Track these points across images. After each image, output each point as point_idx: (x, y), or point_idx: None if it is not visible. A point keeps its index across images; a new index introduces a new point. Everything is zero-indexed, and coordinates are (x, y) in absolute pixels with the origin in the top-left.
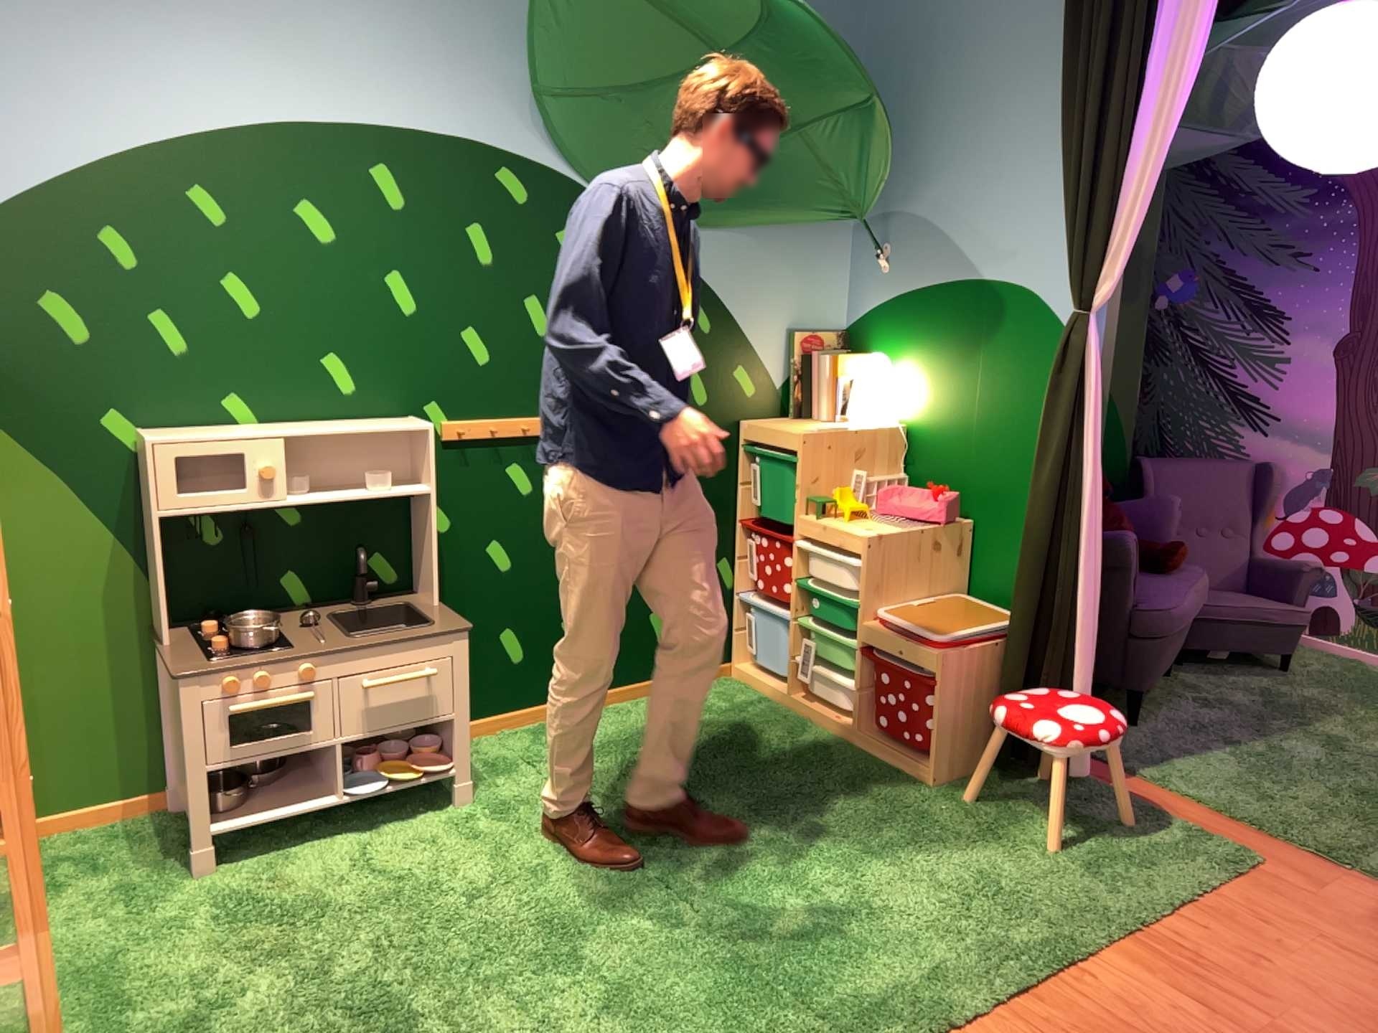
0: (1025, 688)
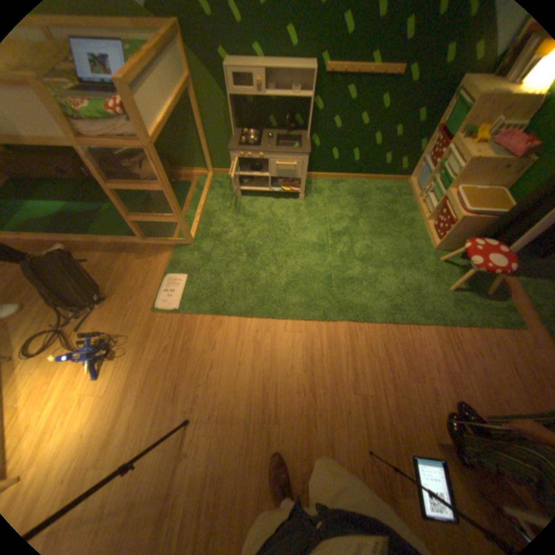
0: (489, 239)
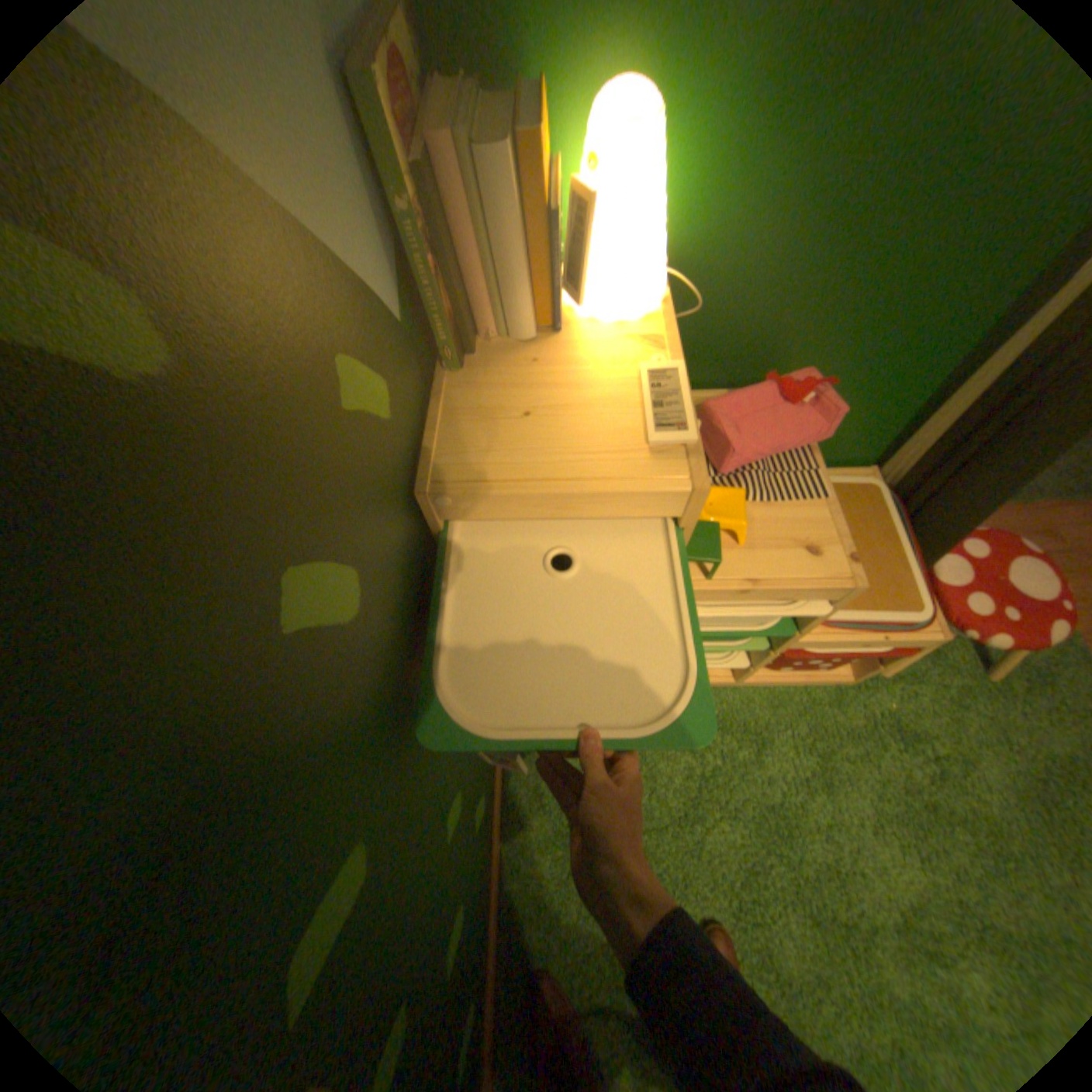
0: (940, 568)
